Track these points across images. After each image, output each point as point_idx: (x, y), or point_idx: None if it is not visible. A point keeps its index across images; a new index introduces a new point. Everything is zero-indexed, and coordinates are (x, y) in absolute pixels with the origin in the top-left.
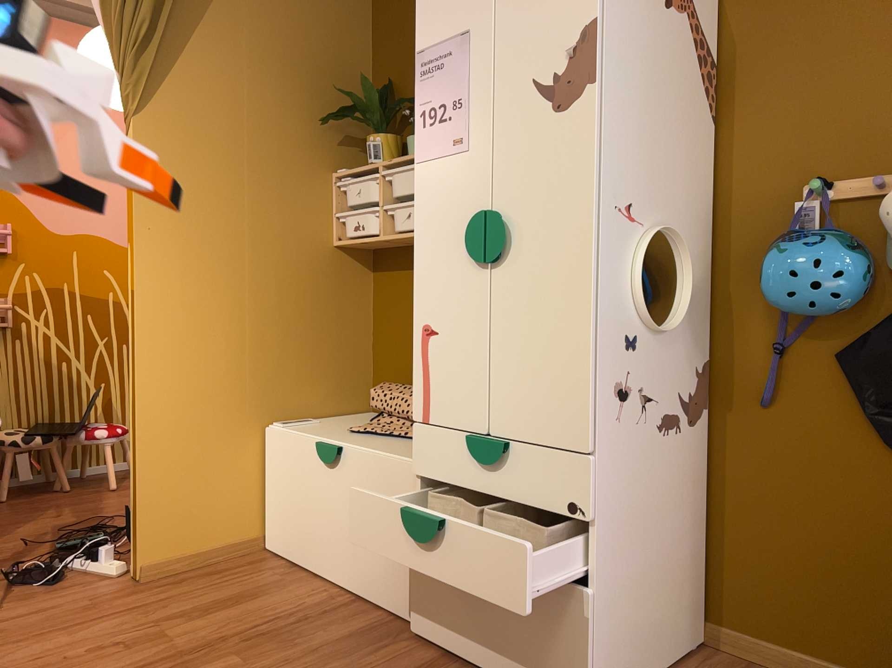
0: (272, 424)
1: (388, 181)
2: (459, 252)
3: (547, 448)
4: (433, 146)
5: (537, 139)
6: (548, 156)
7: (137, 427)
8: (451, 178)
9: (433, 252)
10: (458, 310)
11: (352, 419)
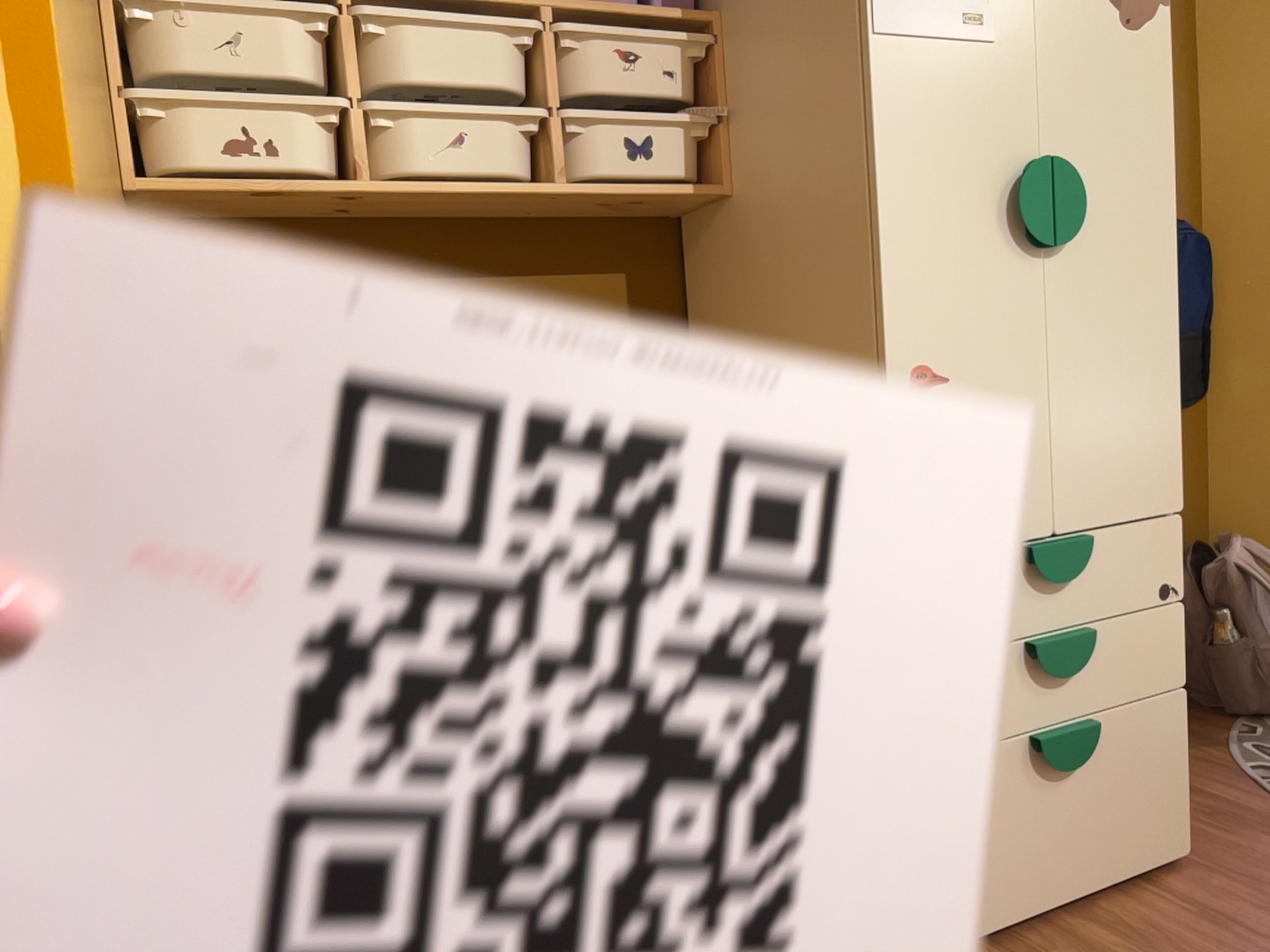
0: None
1: (365, 40)
2: (985, 229)
3: (1131, 523)
4: (917, 11)
5: (1103, 60)
6: (1119, 91)
7: None
8: (961, 86)
9: (927, 226)
10: (991, 334)
11: None
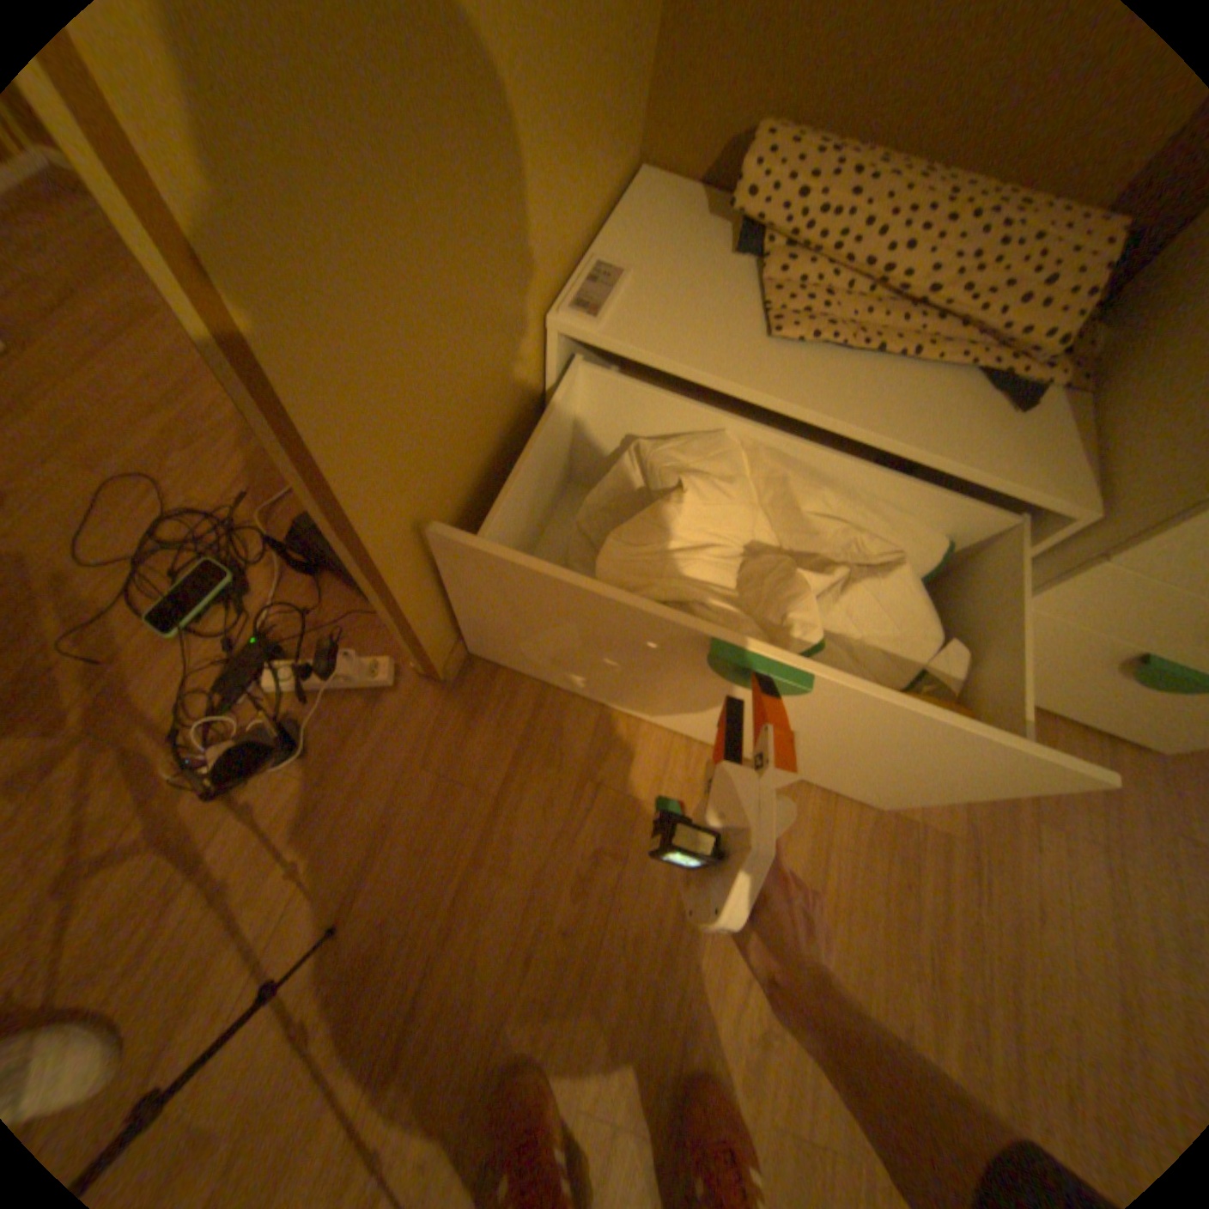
0: (548, 307)
1: None
2: None
3: None
4: None
5: None
6: None
7: (362, 536)
8: None
9: None
10: None
11: (671, 231)
